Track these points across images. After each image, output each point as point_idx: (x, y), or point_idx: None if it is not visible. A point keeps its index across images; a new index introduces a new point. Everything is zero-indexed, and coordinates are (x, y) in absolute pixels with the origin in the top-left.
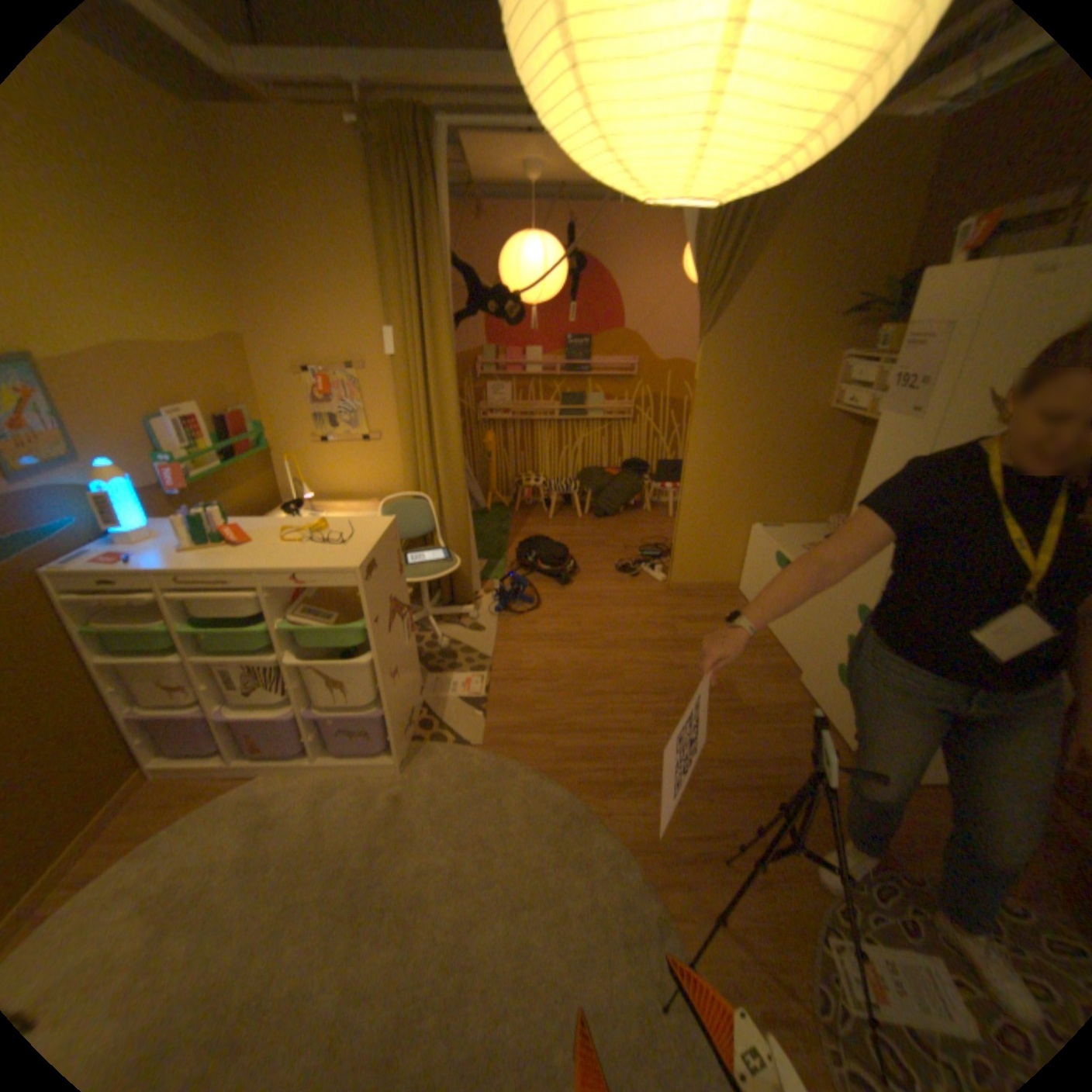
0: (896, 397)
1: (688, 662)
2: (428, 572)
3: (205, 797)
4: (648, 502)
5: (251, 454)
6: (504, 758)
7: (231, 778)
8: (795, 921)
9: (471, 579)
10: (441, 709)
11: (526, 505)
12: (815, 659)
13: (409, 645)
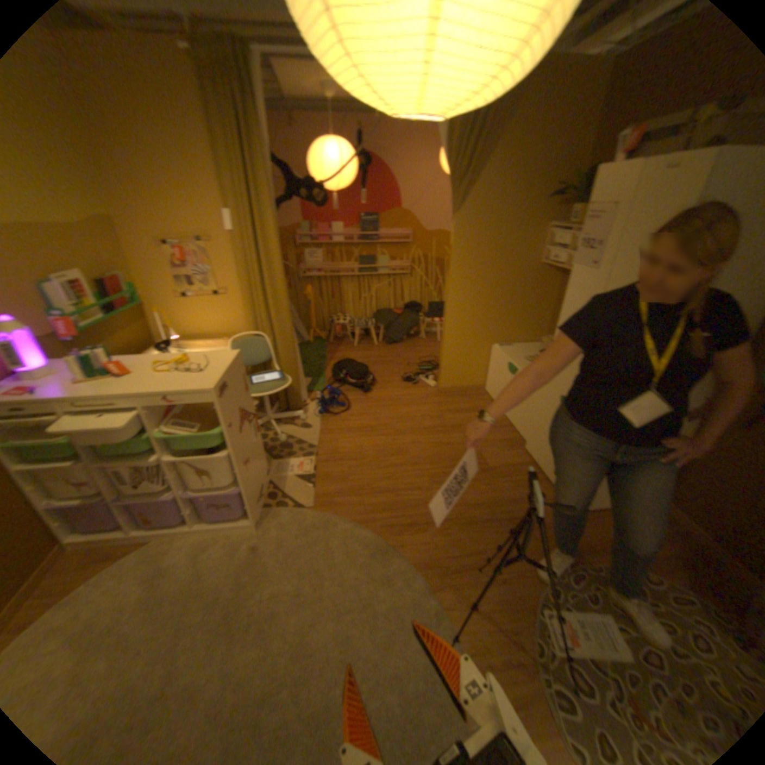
0: (581, 254)
1: (451, 440)
2: (267, 388)
3: (110, 559)
4: (422, 332)
5: (125, 307)
6: (328, 514)
7: (129, 544)
8: (522, 602)
9: (299, 392)
10: (282, 484)
11: (337, 337)
12: (533, 433)
13: (255, 441)
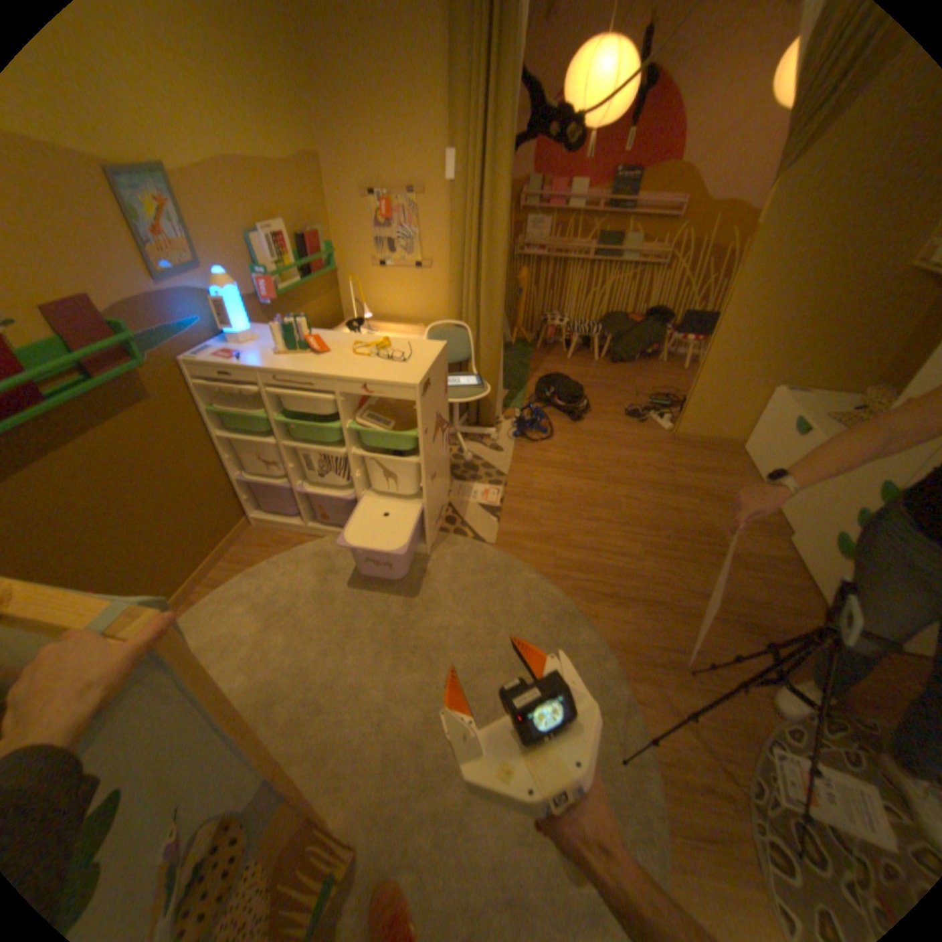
0: None
1: (682, 506)
2: (462, 395)
3: (289, 543)
4: (666, 352)
5: (323, 272)
6: (512, 557)
7: (307, 533)
8: (746, 729)
9: (495, 406)
10: (463, 510)
11: (546, 343)
12: (814, 523)
13: (445, 455)
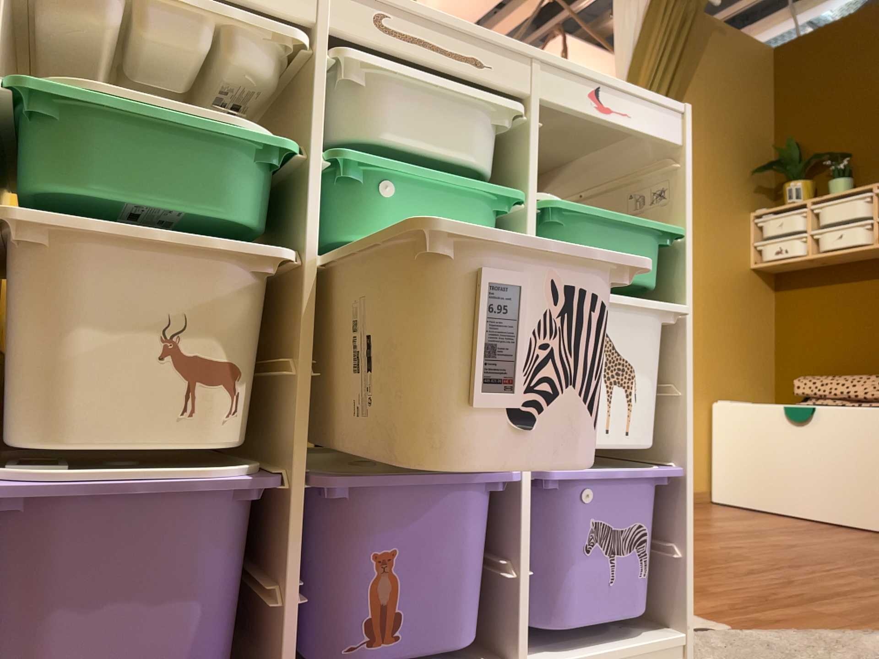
0: None
1: (783, 539)
2: None
3: None
4: None
5: None
6: (790, 626)
7: None
8: None
9: None
10: None
11: None
12: None
13: None
